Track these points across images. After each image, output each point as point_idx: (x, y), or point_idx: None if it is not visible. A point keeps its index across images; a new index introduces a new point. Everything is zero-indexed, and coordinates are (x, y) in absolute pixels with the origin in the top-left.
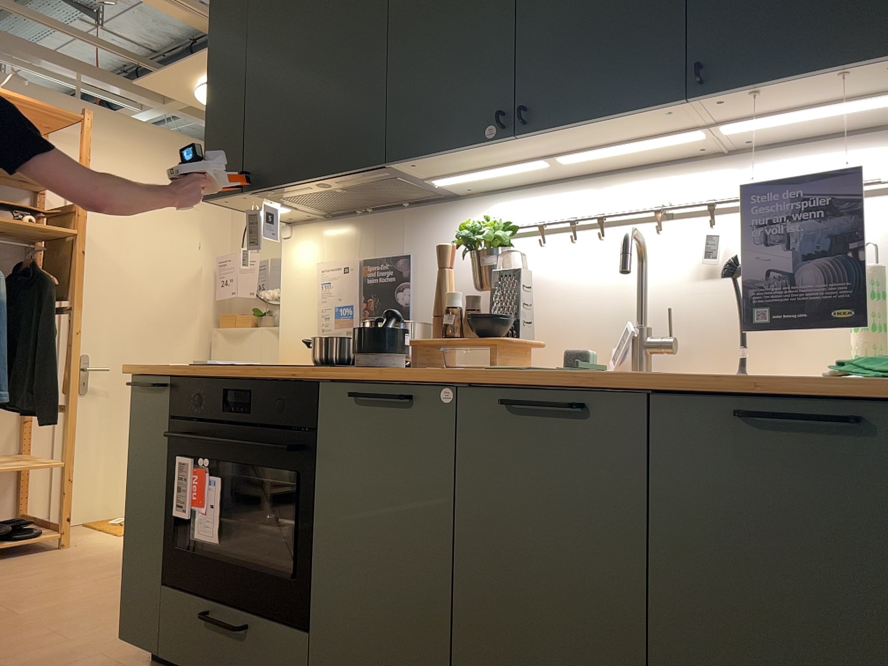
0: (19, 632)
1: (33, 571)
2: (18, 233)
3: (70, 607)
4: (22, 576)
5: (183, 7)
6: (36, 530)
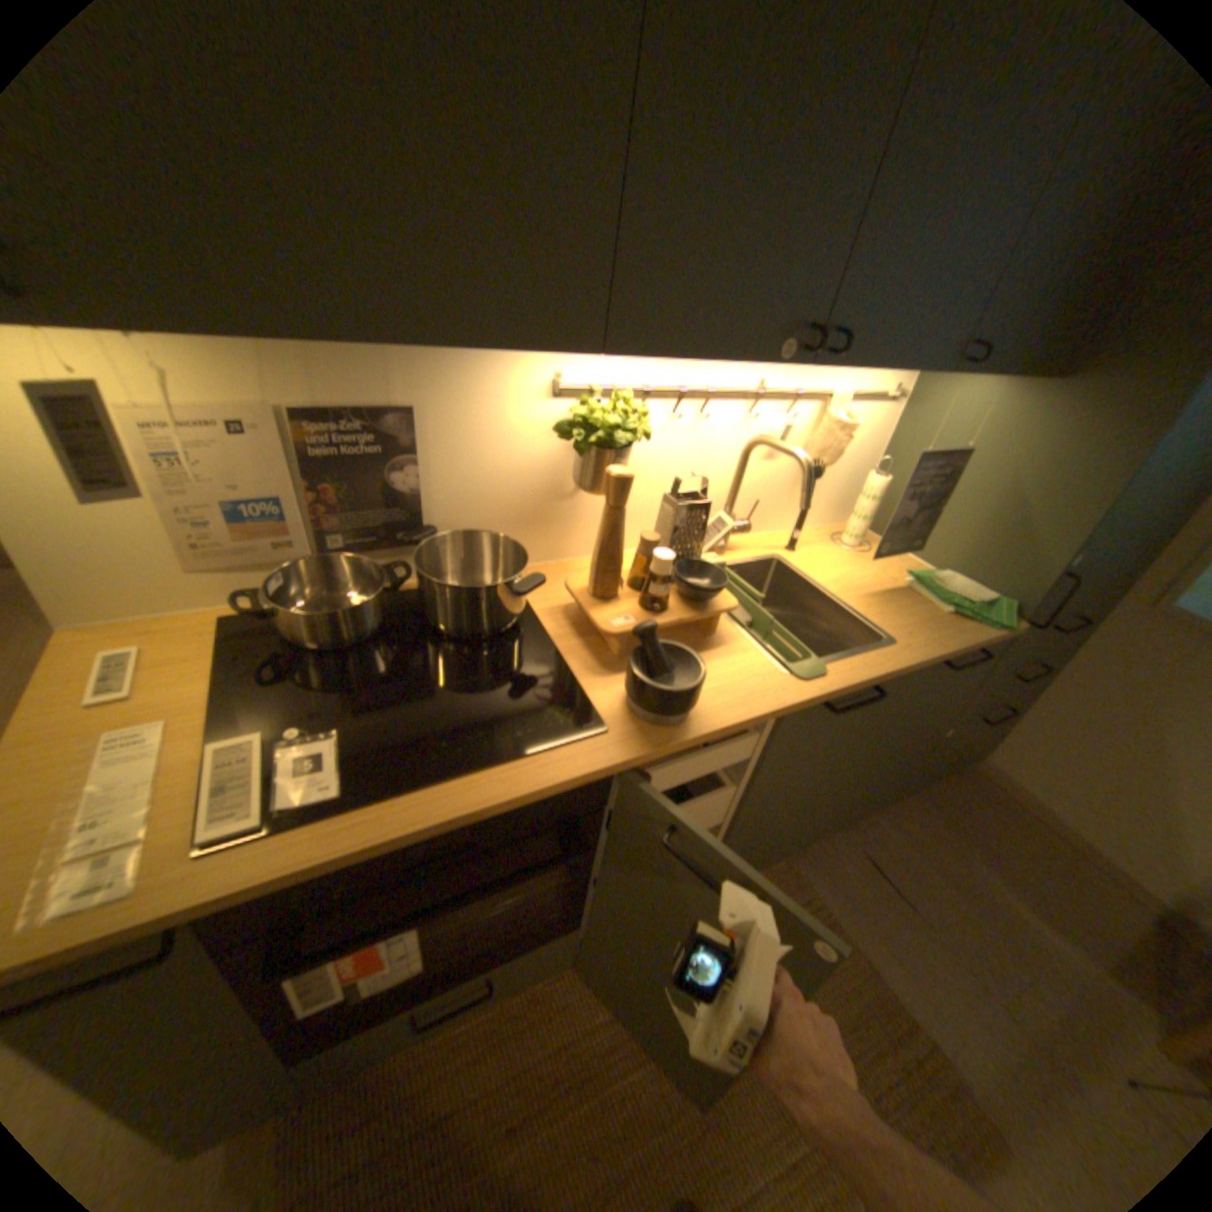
0: None
1: None
2: None
3: None
4: None
5: None
6: None
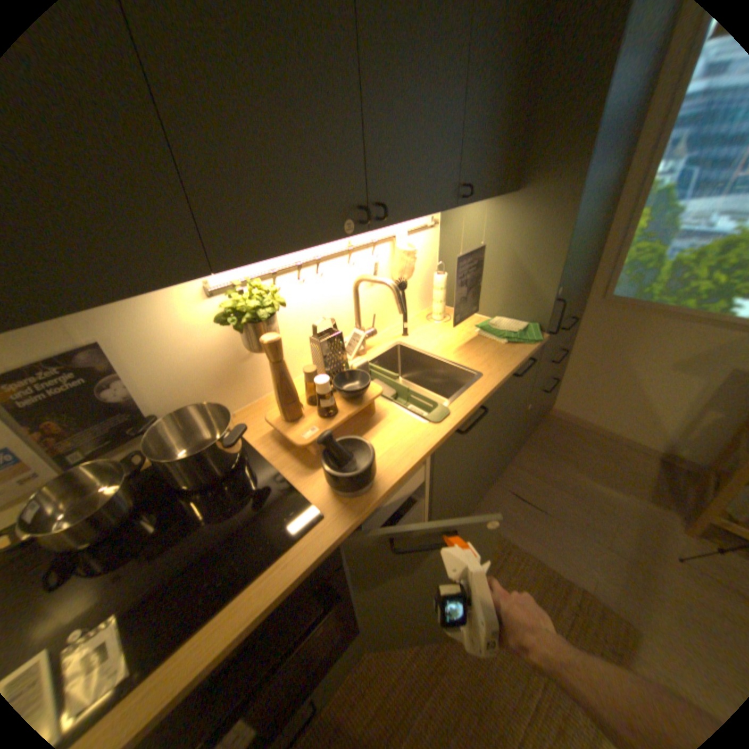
0: None
1: None
2: None
3: None
4: None
5: None
6: None
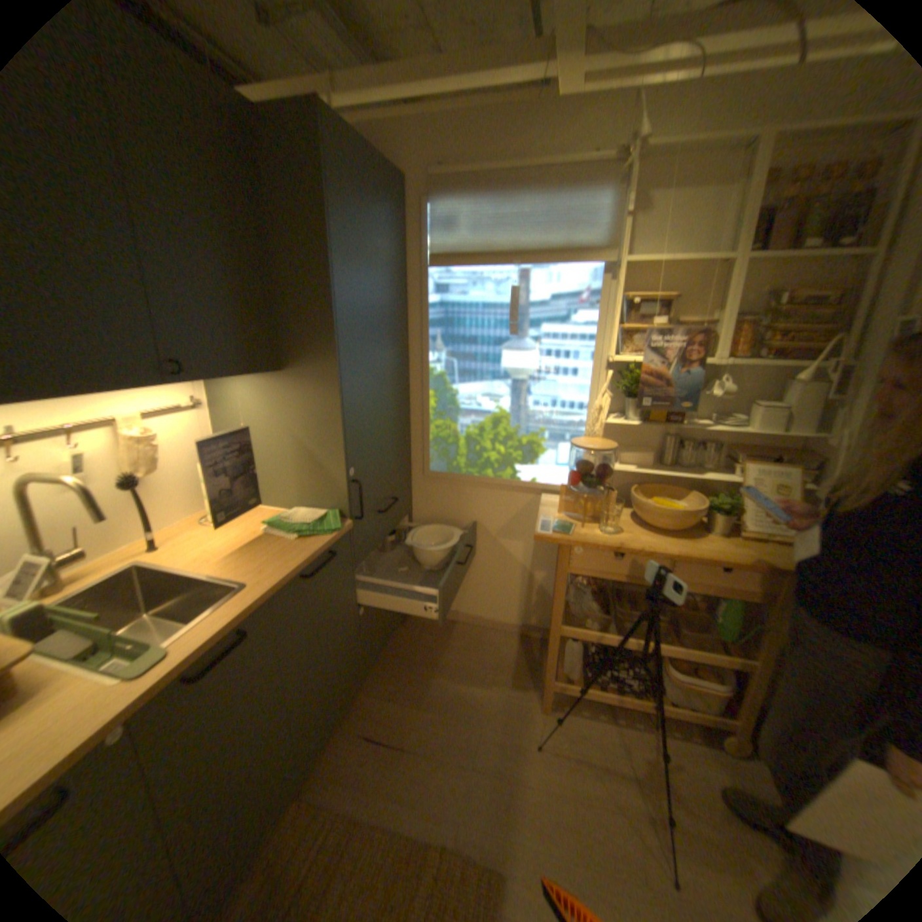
0: None
1: None
2: None
3: None
4: None
5: None
6: None
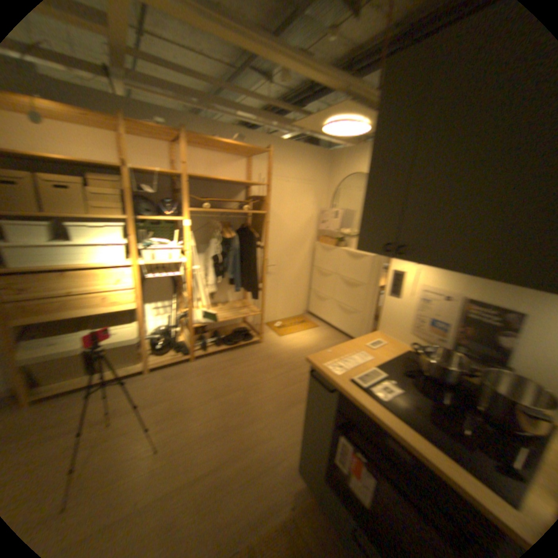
0: (251, 421)
1: (251, 362)
2: (239, 212)
3: (269, 402)
4: (248, 366)
5: (327, 74)
6: (250, 336)
